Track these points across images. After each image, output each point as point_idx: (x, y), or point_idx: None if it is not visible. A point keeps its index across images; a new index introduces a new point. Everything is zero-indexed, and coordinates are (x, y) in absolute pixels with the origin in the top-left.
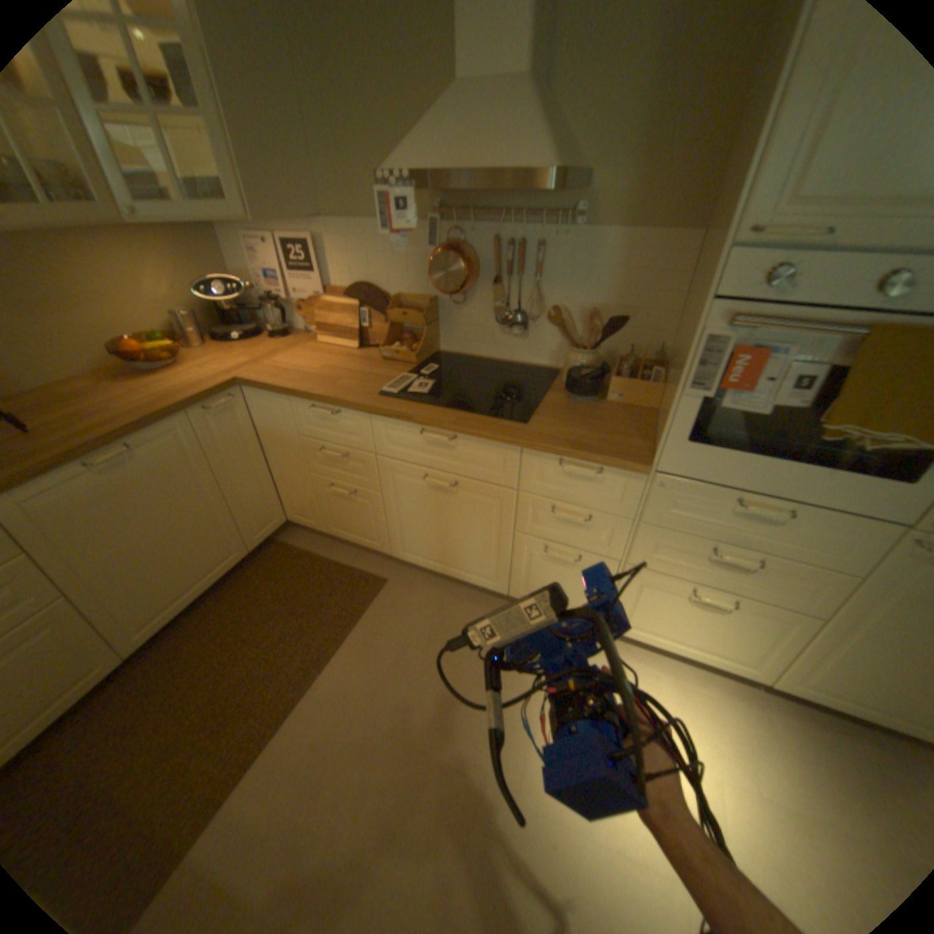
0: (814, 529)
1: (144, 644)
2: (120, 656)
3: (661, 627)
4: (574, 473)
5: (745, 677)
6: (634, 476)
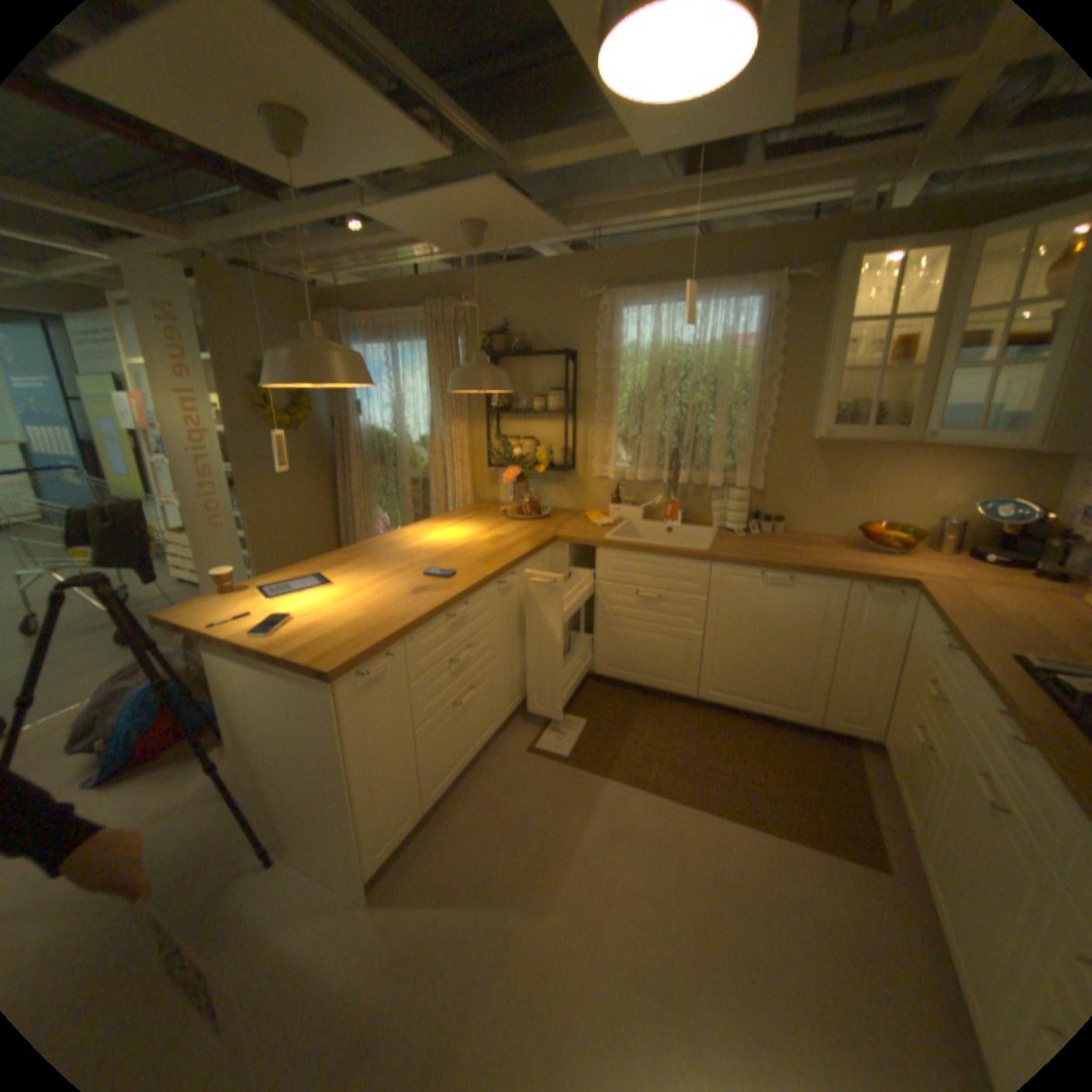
0: None
1: (712, 702)
2: (699, 694)
3: None
4: None
5: None
6: None
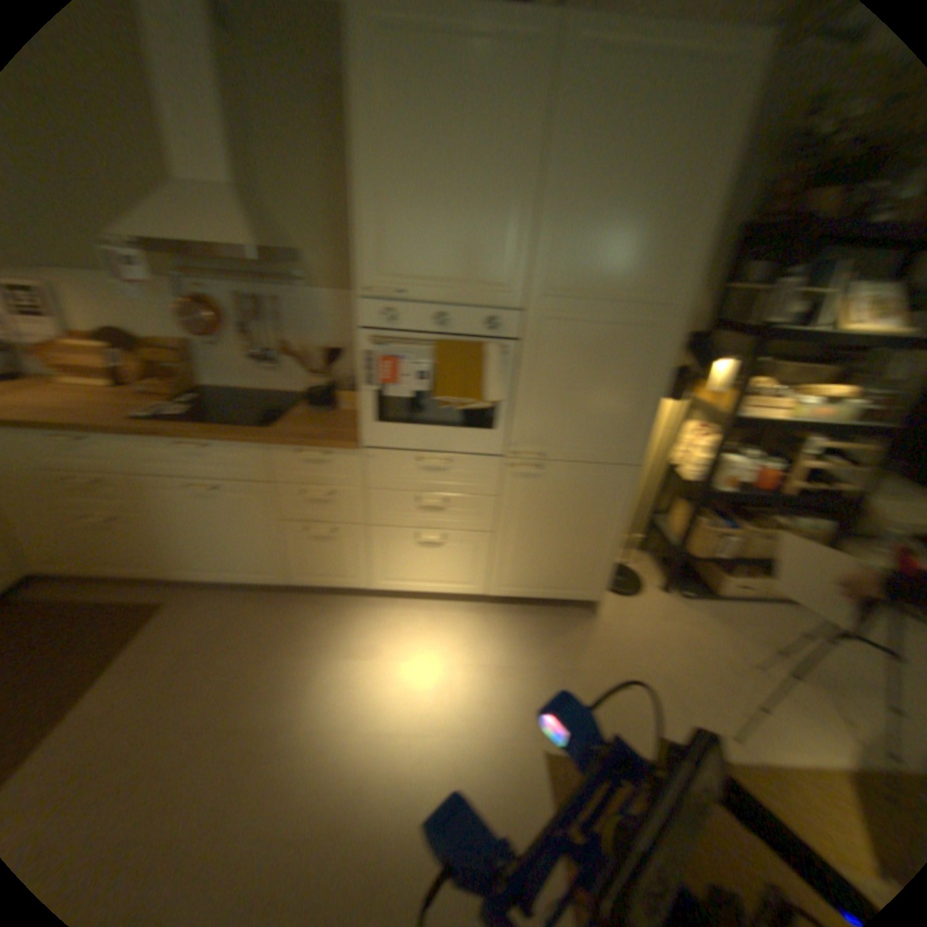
0: (465, 469)
1: None
2: None
3: (410, 572)
4: (315, 459)
5: (471, 594)
6: (355, 453)
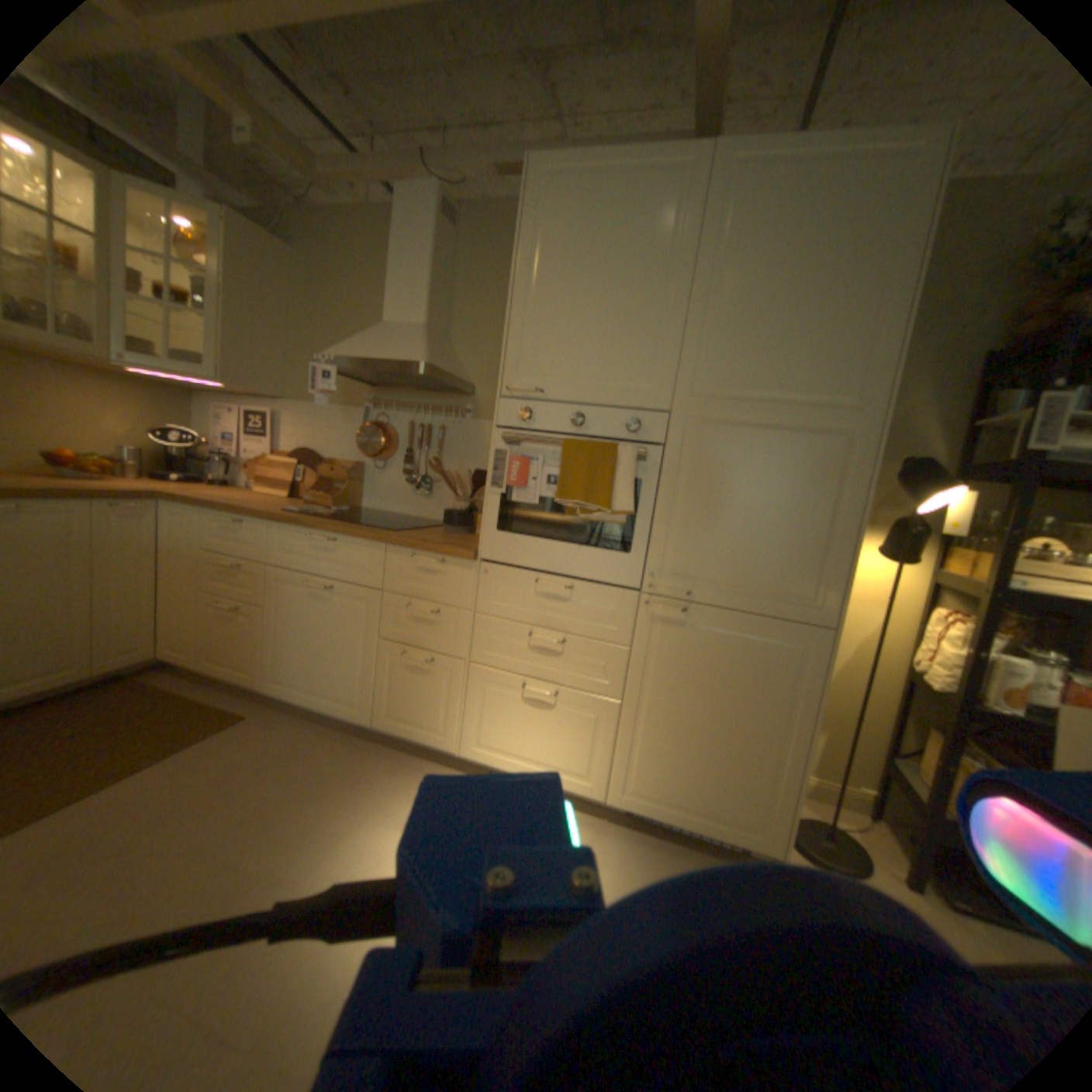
0: (586, 602)
1: None
2: None
3: (504, 741)
4: (423, 568)
5: (581, 797)
6: (465, 566)
